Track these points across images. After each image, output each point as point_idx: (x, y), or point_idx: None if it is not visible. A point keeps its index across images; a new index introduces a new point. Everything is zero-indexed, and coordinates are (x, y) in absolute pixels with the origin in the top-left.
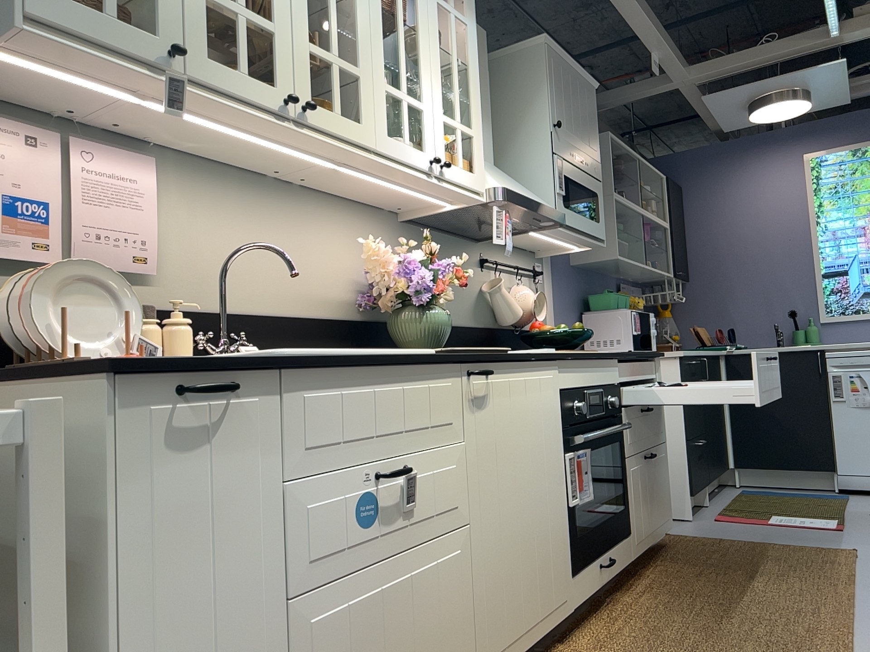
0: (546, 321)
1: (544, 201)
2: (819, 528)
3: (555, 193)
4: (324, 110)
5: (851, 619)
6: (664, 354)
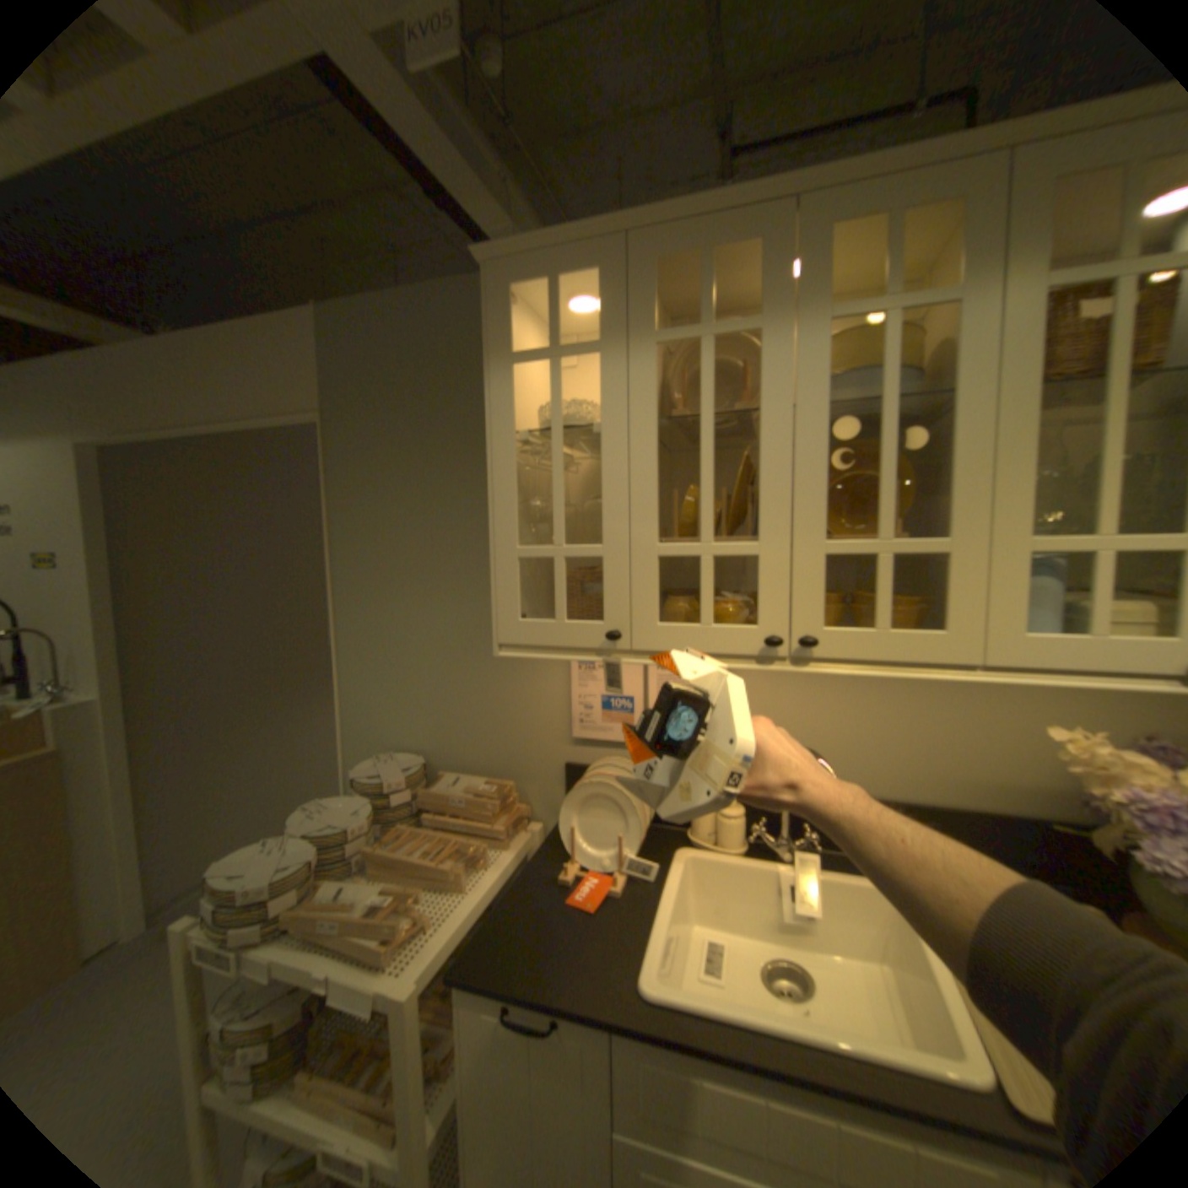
0: None
1: None
2: None
3: None
4: (852, 630)
5: None
6: None
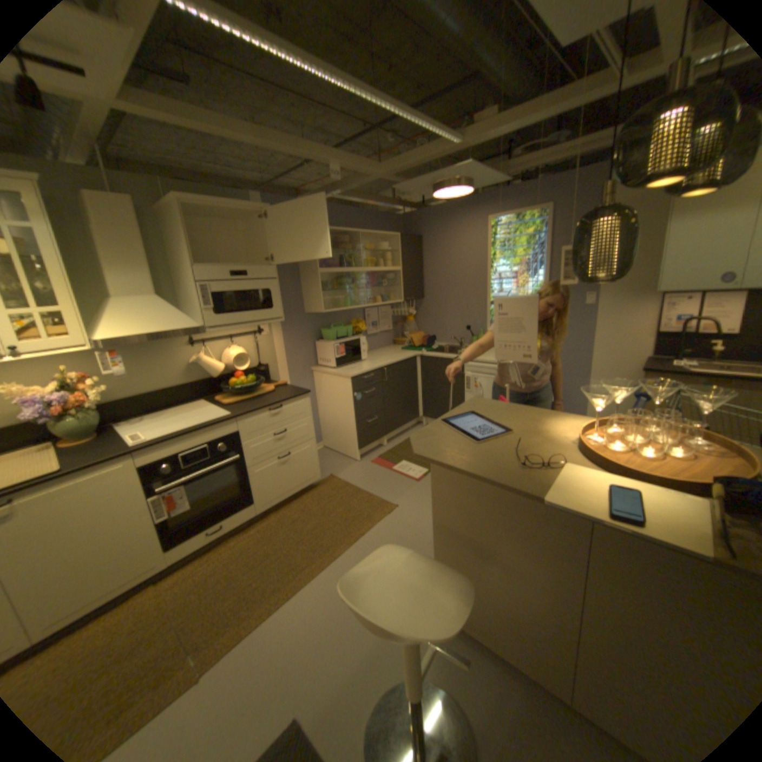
0: (272, 357)
1: (179, 322)
2: (409, 478)
3: (200, 309)
4: None
5: (306, 583)
6: (309, 392)
